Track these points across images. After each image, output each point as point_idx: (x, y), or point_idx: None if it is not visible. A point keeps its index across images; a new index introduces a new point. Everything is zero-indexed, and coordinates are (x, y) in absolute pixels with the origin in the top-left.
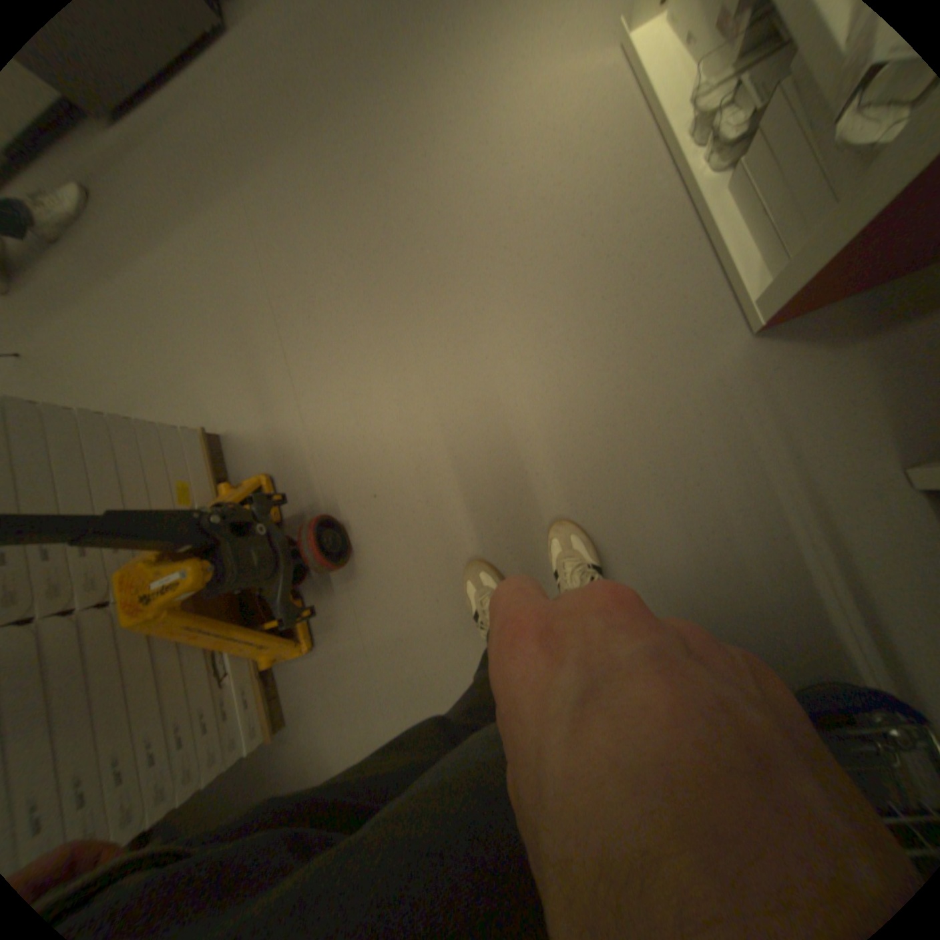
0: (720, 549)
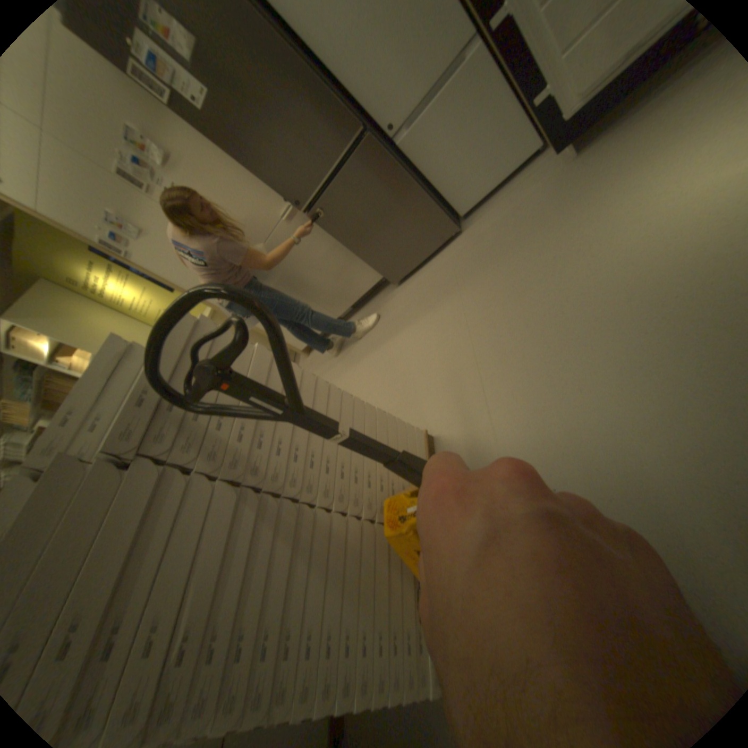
0: None
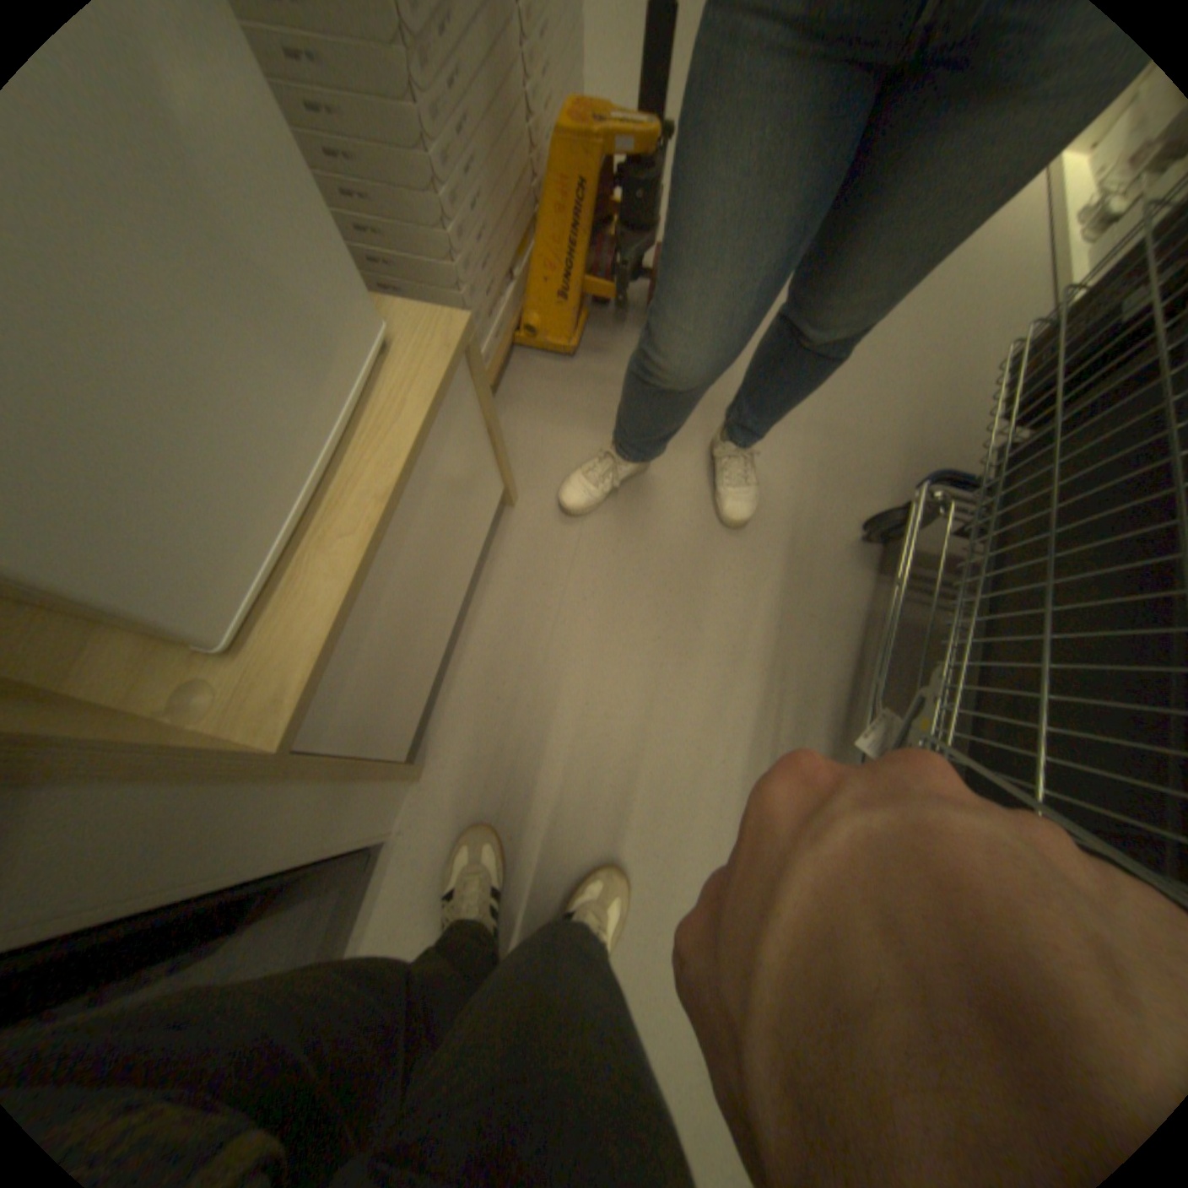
0: (978, 447)
